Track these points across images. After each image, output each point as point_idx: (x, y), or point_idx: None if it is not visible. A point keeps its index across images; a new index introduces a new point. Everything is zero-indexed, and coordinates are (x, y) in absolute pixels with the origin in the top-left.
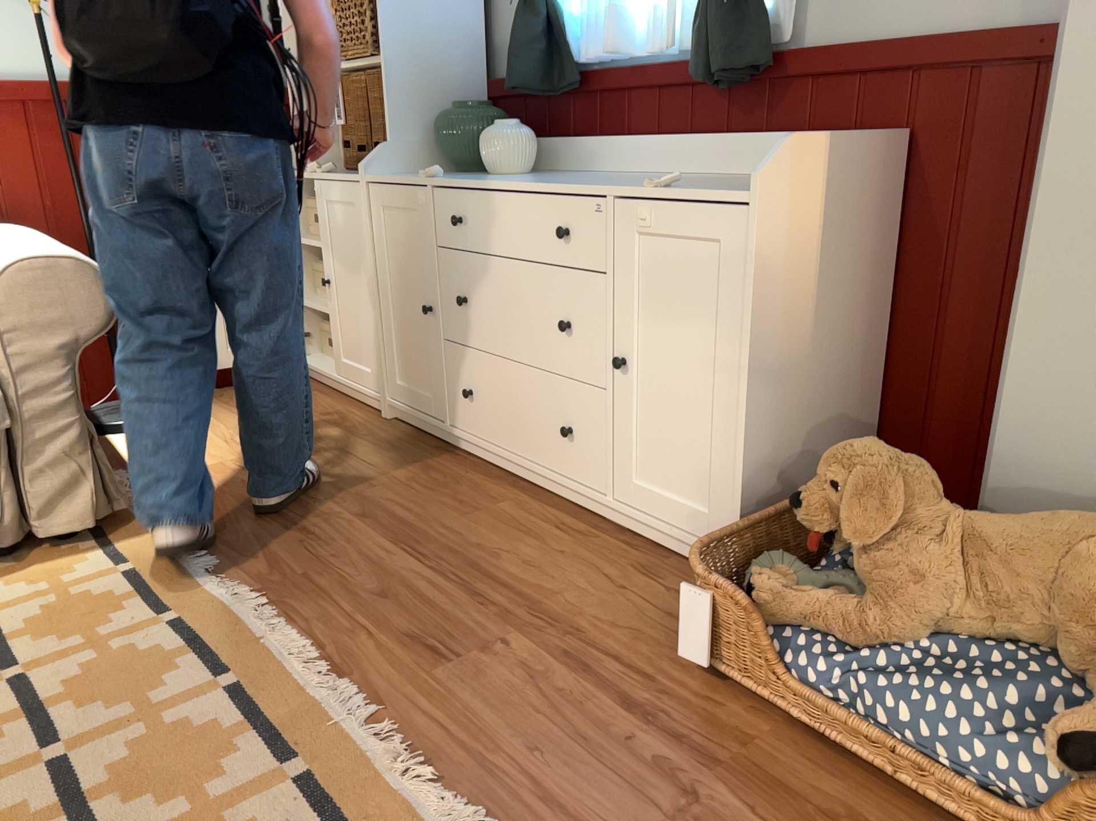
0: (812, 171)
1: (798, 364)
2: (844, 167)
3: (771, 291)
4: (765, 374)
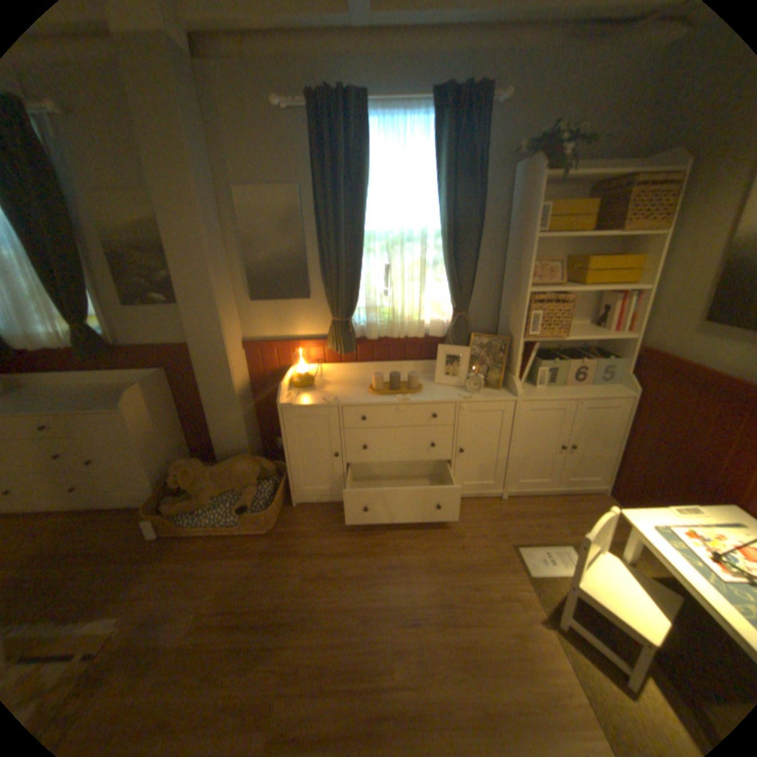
0: (137, 394)
1: (154, 443)
2: (147, 387)
3: (137, 431)
4: (144, 452)
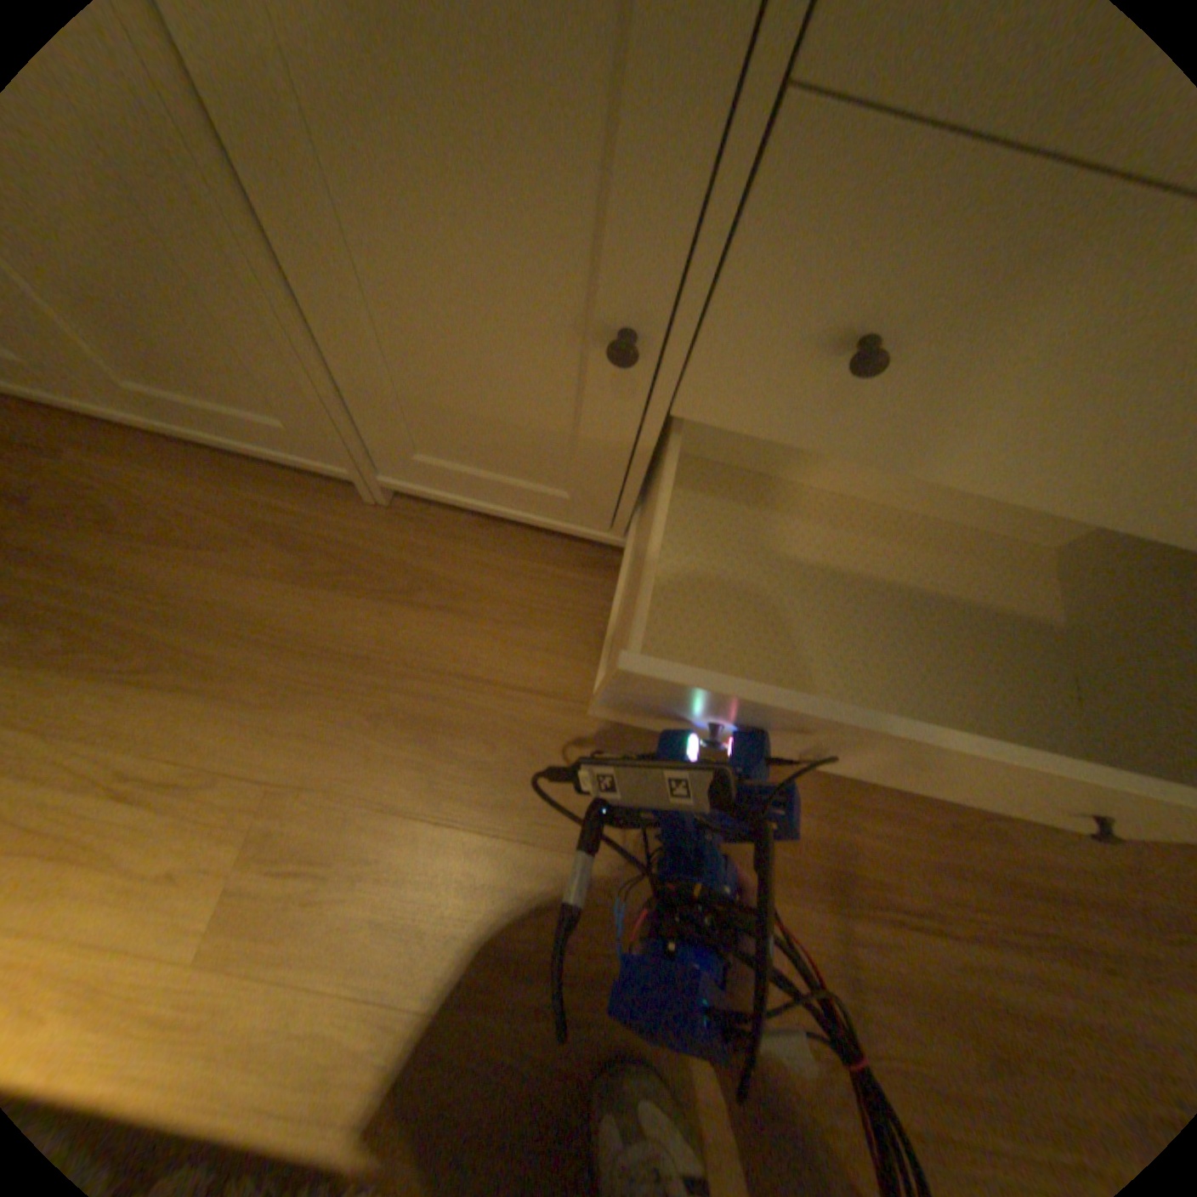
0: None
1: None
2: None
3: None
4: None
